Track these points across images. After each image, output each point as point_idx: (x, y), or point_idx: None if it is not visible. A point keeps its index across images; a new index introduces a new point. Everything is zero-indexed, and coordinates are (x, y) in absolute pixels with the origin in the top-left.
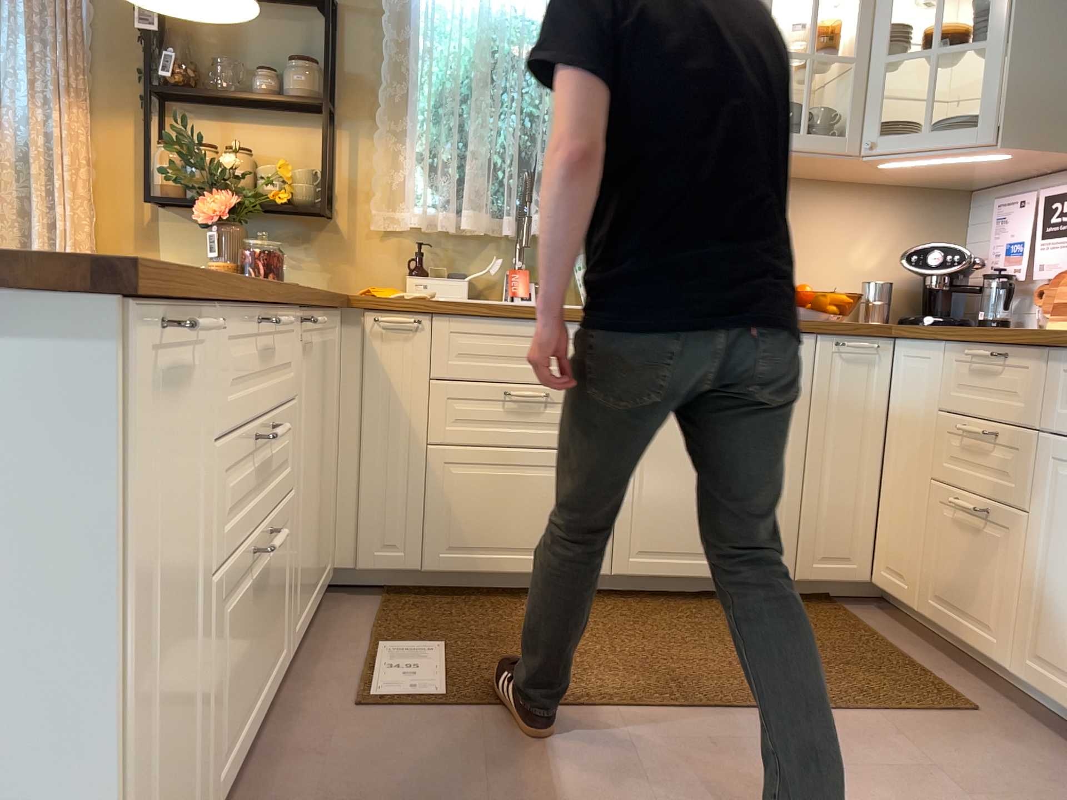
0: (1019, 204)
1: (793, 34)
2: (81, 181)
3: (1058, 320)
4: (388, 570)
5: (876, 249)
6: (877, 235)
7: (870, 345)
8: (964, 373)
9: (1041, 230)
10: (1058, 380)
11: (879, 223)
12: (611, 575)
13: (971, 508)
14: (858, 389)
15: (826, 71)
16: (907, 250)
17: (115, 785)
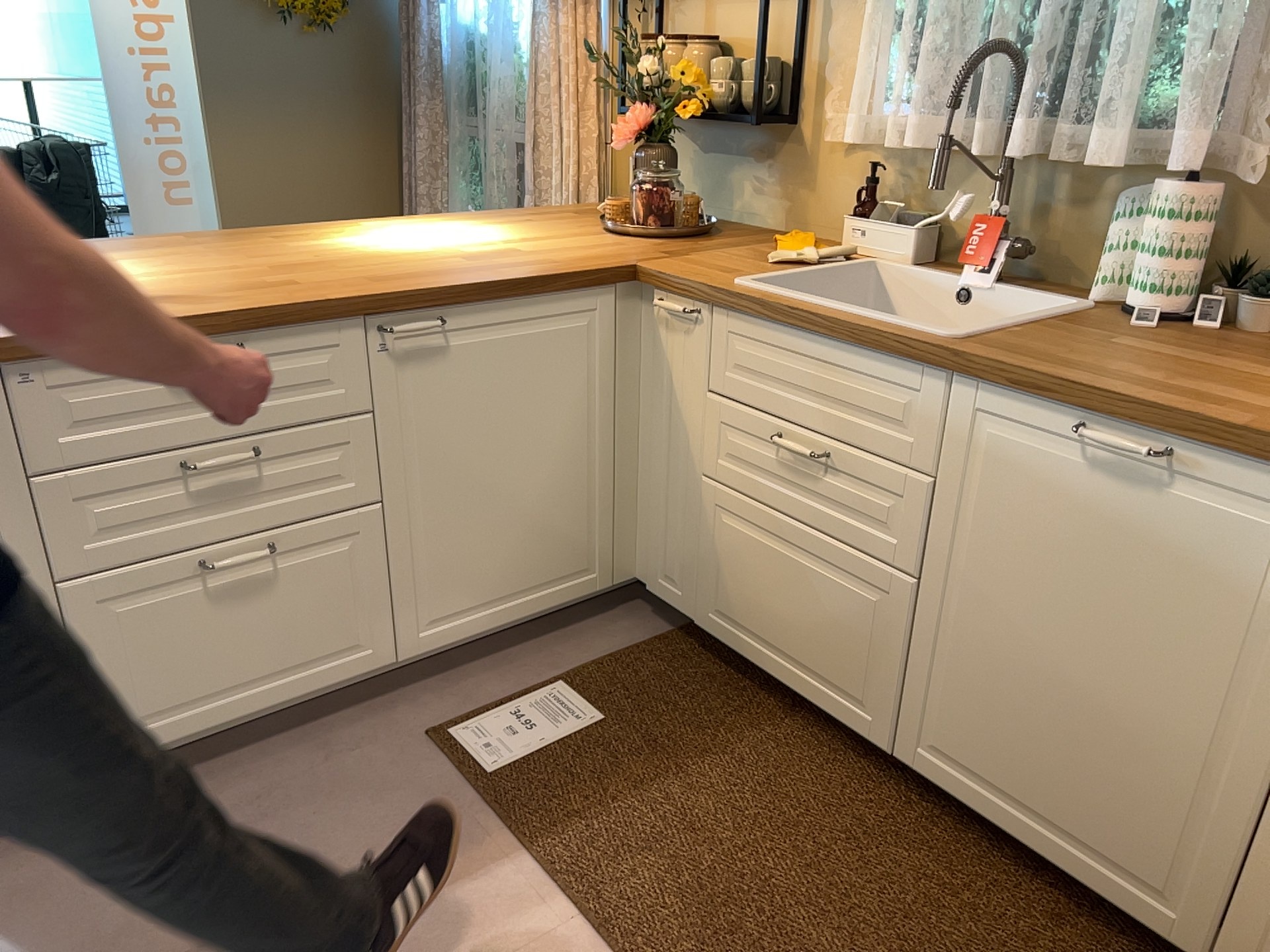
0: None
1: None
2: (583, 90)
3: None
4: (670, 603)
5: None
6: None
7: None
8: None
9: None
10: None
11: None
12: (898, 752)
13: None
14: None
15: None
16: None
17: None
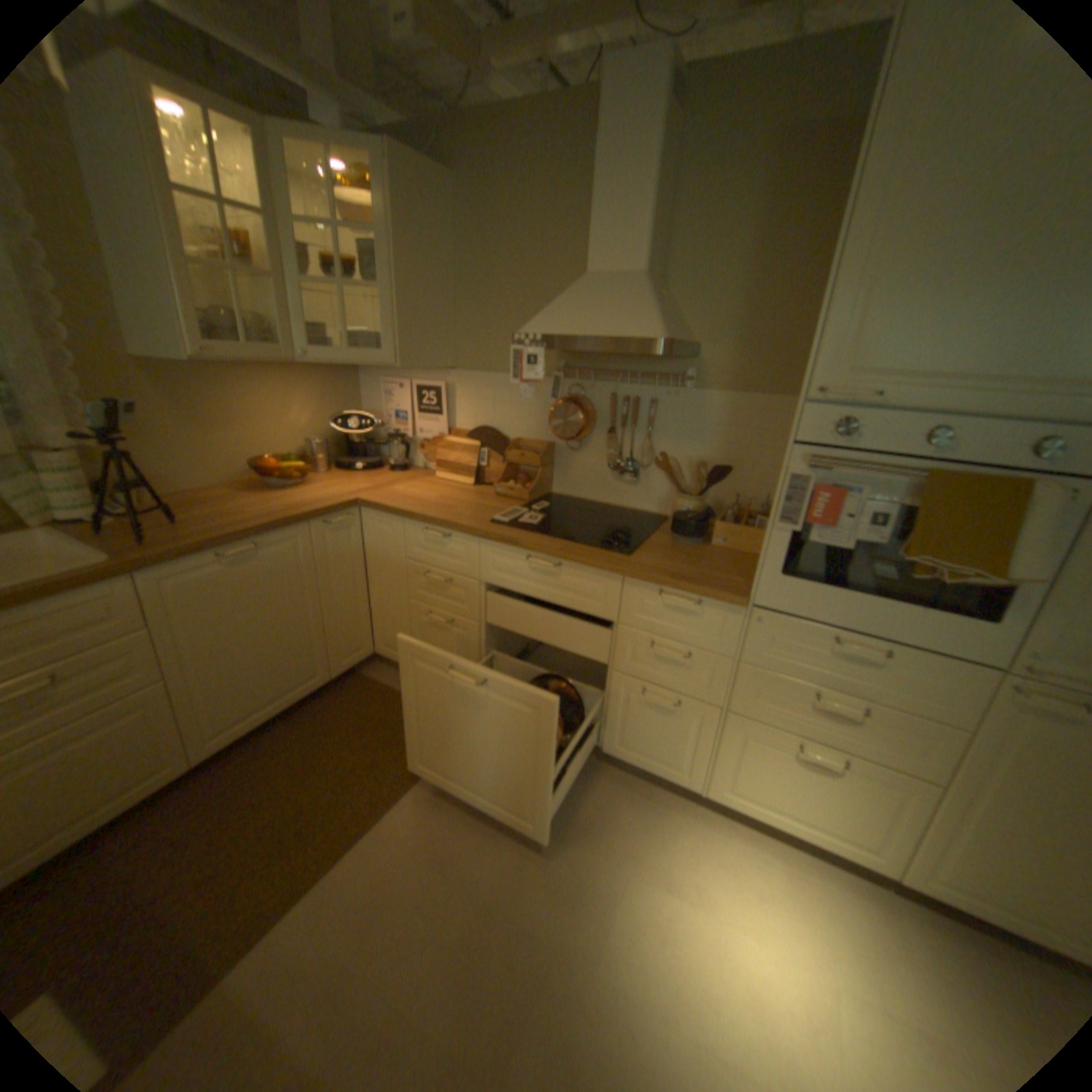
0: (398, 385)
1: (196, 231)
2: None
3: (440, 471)
4: None
5: (305, 412)
6: (303, 401)
7: (347, 518)
8: (420, 538)
9: (416, 407)
10: (486, 554)
11: (302, 392)
12: (190, 766)
13: (443, 620)
14: (344, 547)
15: (235, 268)
16: (325, 409)
17: None
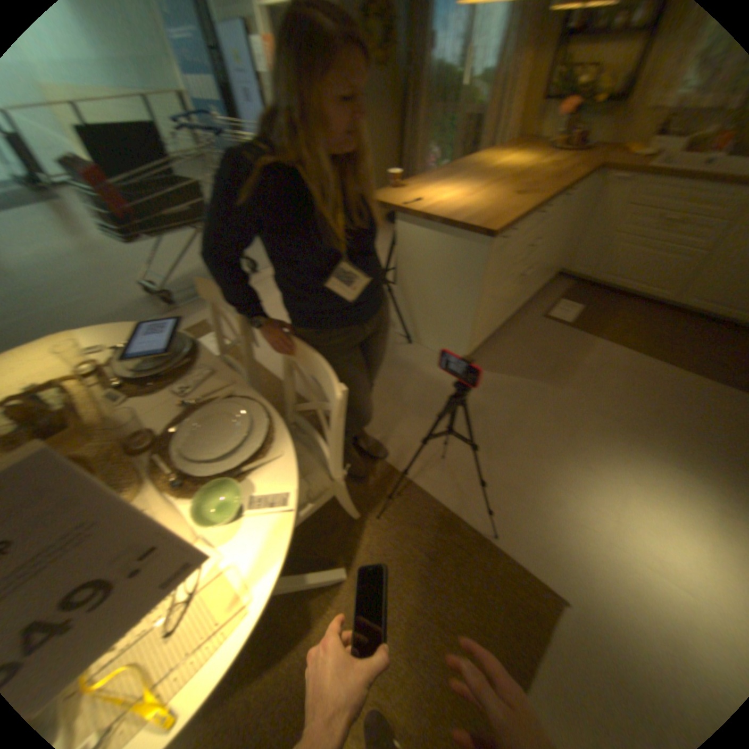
0: None
1: None
2: (522, 89)
3: None
4: (580, 274)
5: None
6: None
7: None
8: None
9: None
10: None
11: None
12: (676, 301)
13: None
14: None
15: None
16: None
17: (477, 322)
